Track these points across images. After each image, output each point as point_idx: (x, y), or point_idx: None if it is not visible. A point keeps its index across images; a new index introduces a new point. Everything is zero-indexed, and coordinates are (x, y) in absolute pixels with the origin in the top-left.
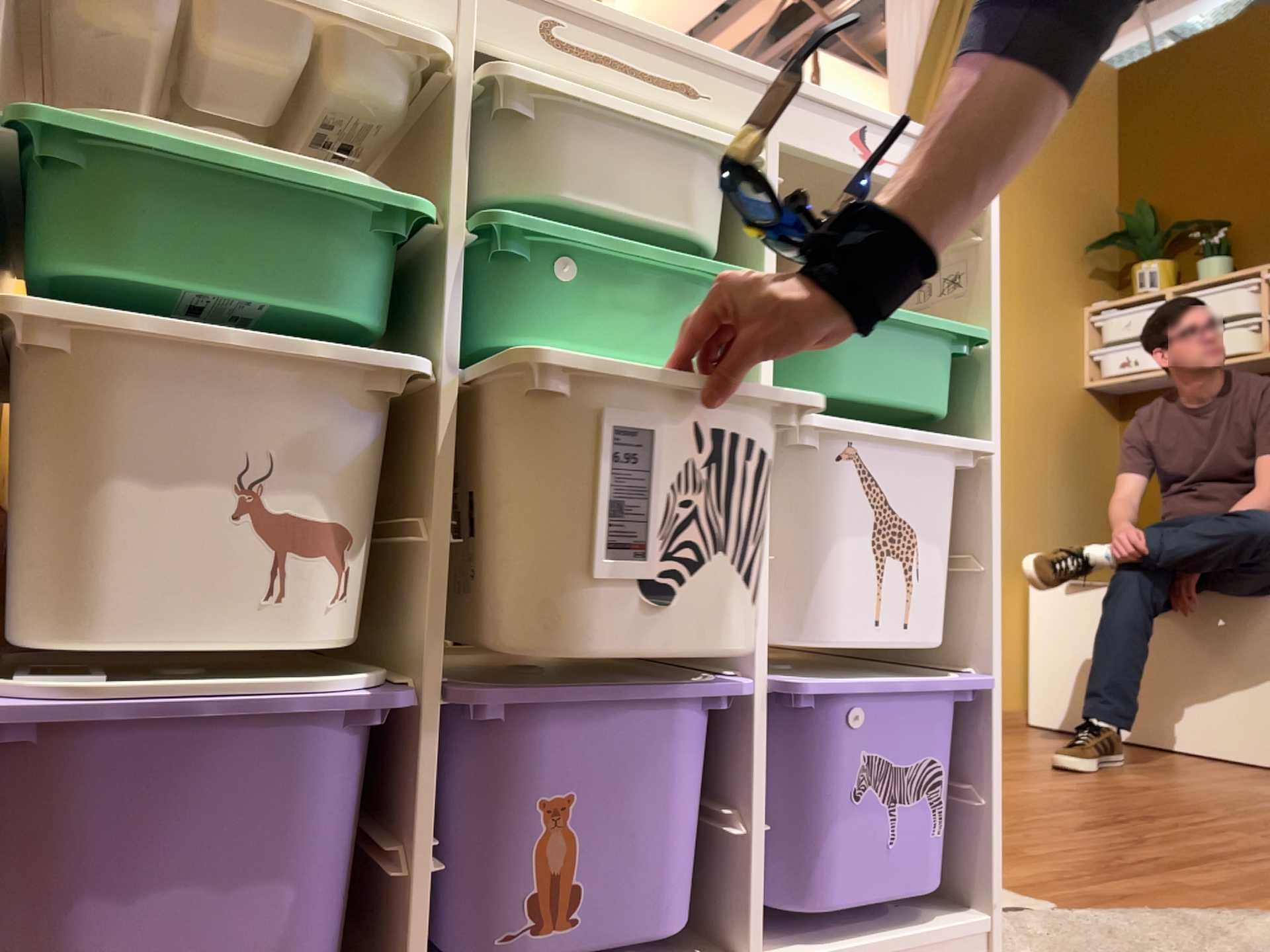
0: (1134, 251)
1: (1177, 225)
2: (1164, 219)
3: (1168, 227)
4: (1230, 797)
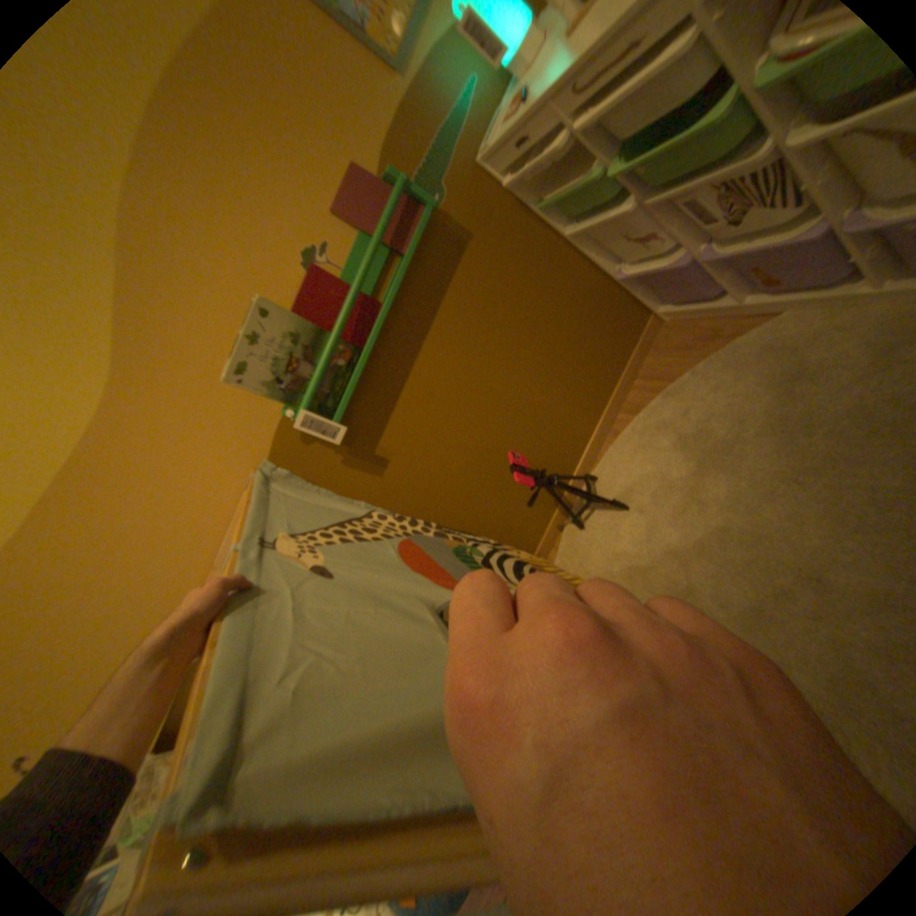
0: None
1: None
2: None
3: None
4: None
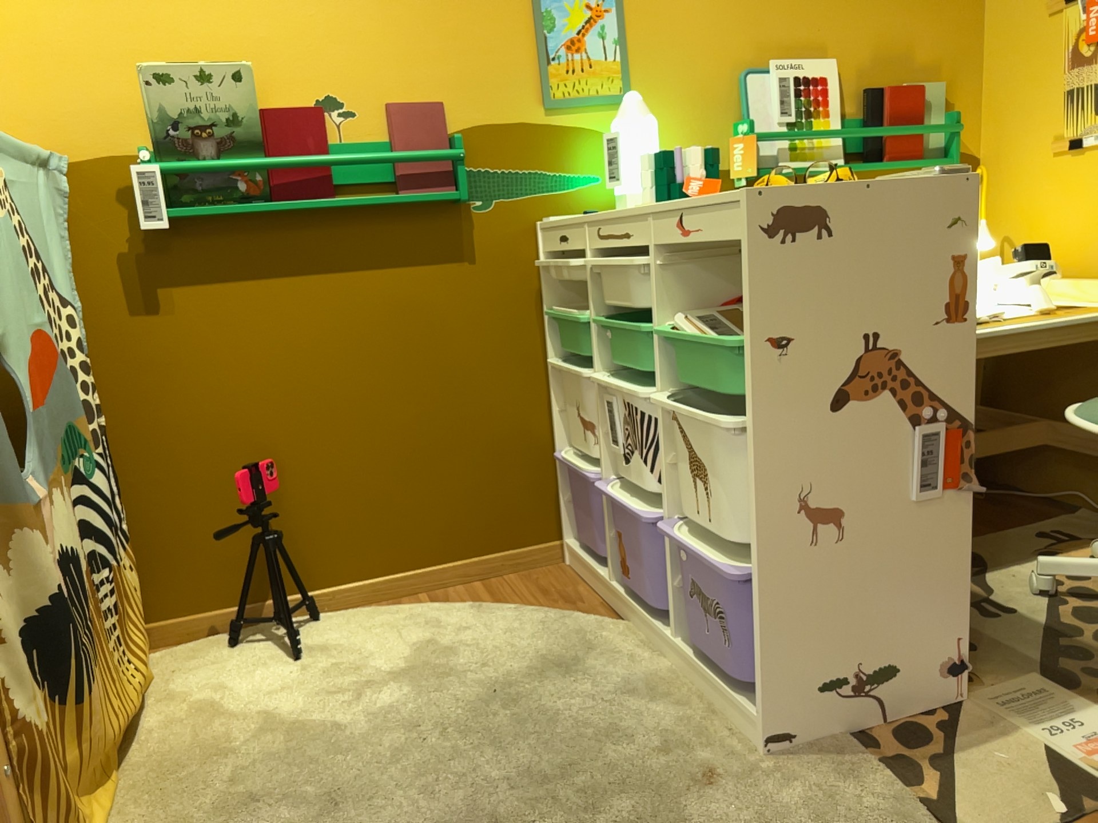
0: None
1: None
2: None
3: None
4: None
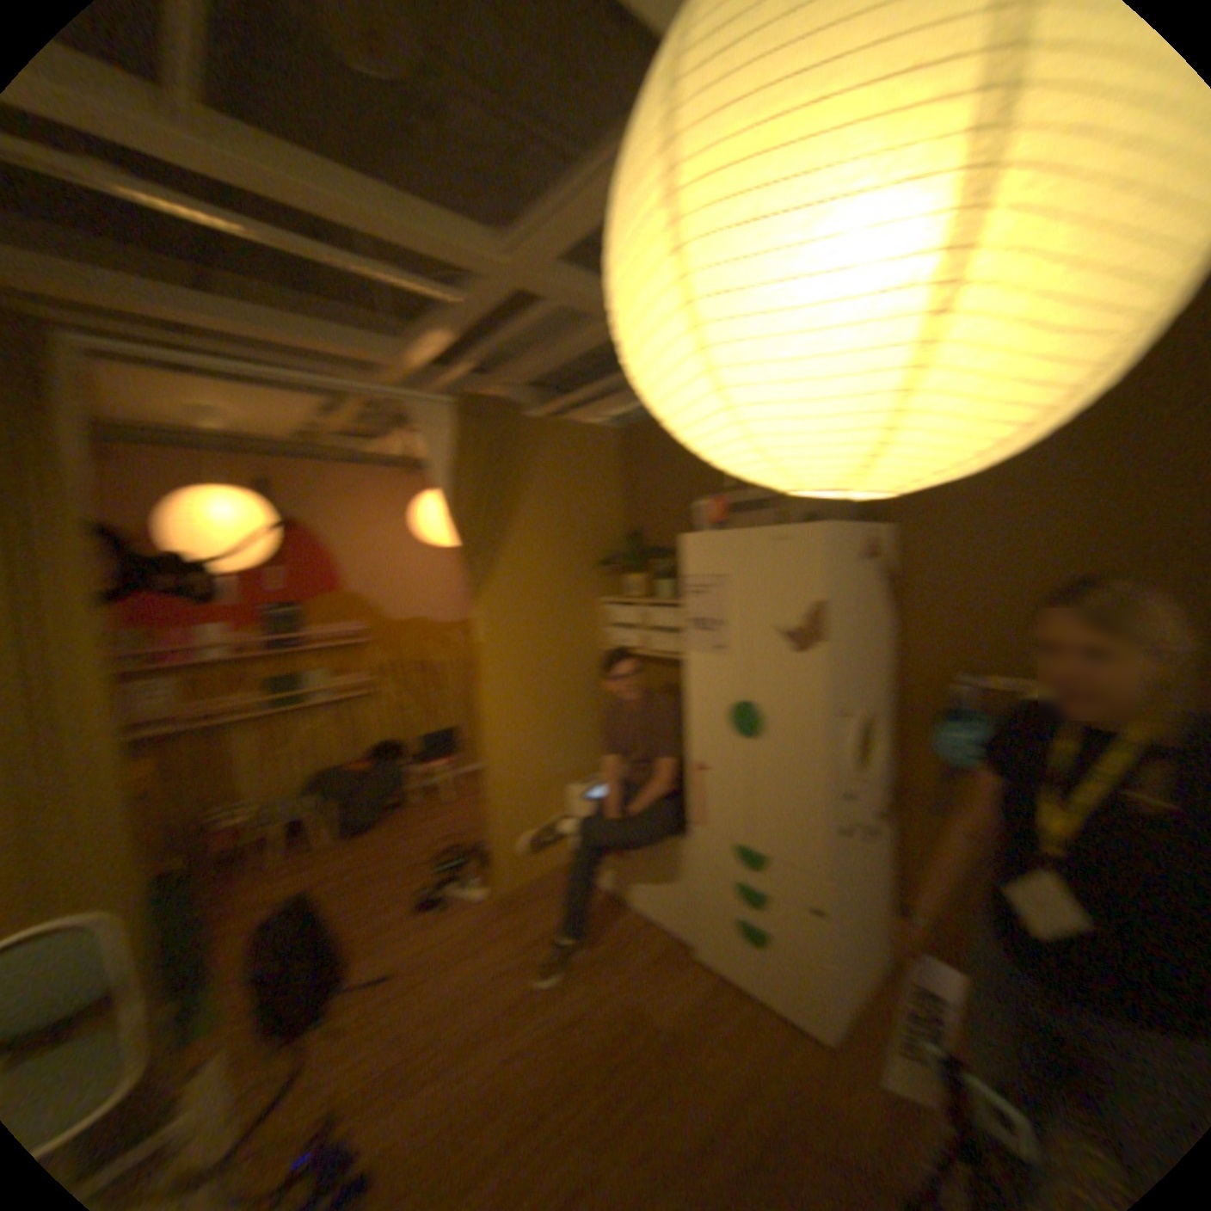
0: (625, 566)
1: (653, 545)
2: (646, 539)
3: (645, 550)
4: (612, 1044)
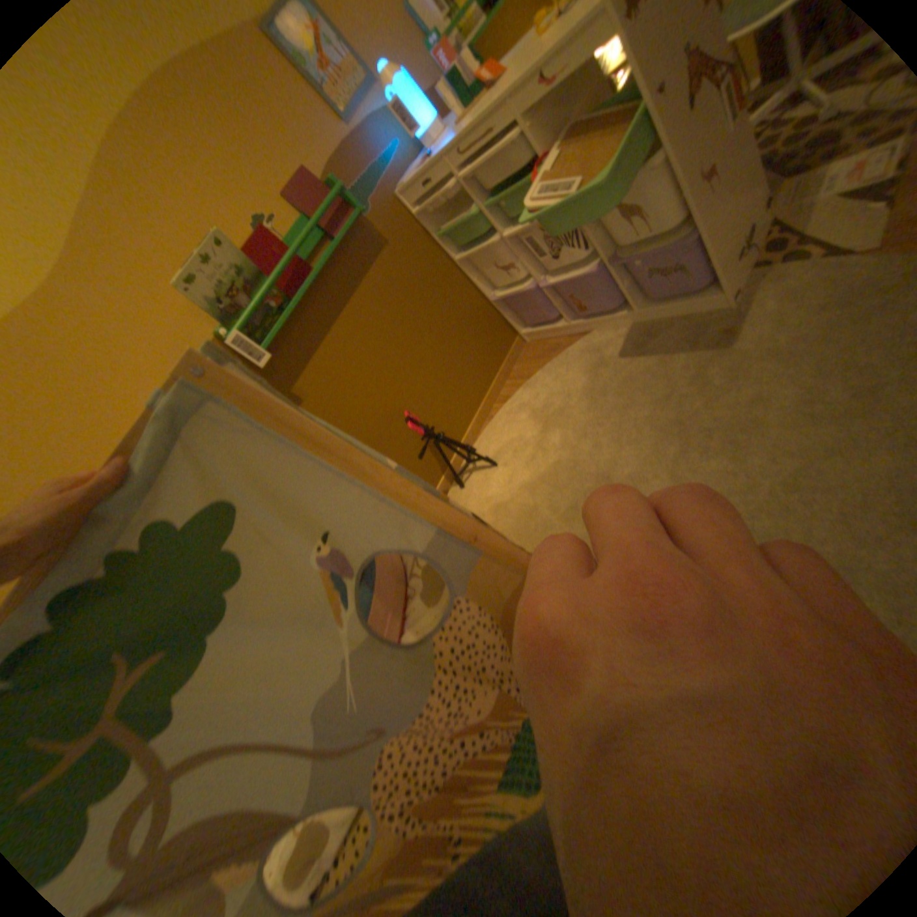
0: None
1: None
2: None
3: None
4: None
